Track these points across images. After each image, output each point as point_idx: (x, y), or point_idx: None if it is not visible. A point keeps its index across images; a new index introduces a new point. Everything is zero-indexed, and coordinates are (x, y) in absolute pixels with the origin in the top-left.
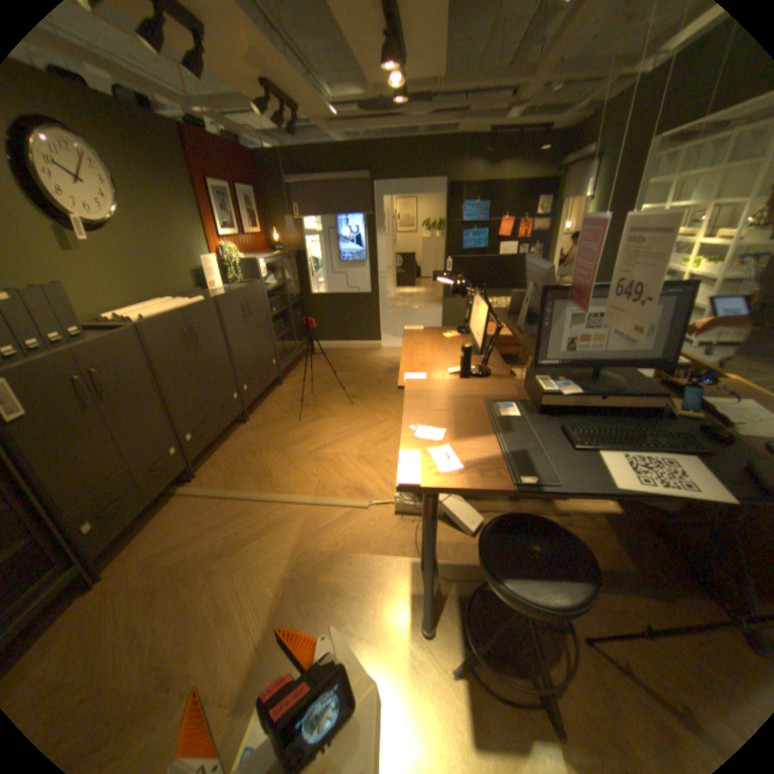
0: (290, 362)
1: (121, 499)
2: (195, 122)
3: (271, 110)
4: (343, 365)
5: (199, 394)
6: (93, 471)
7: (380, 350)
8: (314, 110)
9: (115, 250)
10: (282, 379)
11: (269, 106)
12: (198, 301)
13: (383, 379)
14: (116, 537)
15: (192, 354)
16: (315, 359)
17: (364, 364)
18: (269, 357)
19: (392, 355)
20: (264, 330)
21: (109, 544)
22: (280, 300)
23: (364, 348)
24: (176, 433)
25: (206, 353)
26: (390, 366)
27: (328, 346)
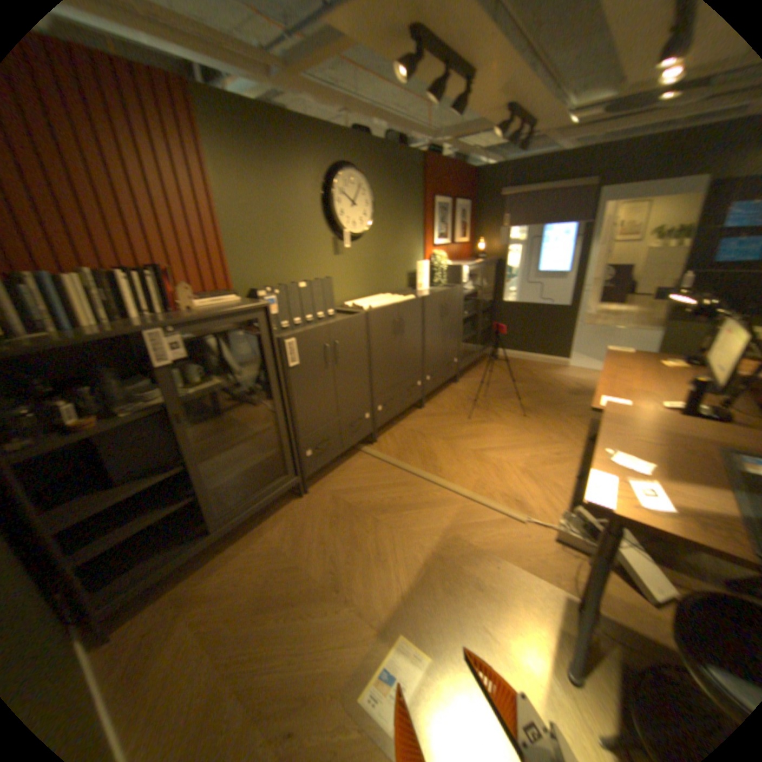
0: (469, 364)
1: (331, 441)
2: (437, 150)
3: (509, 130)
4: (522, 377)
5: (394, 375)
6: (322, 414)
7: (566, 368)
8: (552, 121)
9: (363, 255)
10: (459, 378)
11: (509, 127)
12: (410, 299)
13: (565, 399)
14: (323, 467)
15: (397, 341)
16: (493, 365)
17: (545, 380)
18: (453, 356)
19: (581, 377)
20: (454, 330)
21: (318, 471)
22: (473, 305)
23: (548, 363)
24: (373, 403)
25: (407, 343)
26: (577, 387)
27: (509, 355)
